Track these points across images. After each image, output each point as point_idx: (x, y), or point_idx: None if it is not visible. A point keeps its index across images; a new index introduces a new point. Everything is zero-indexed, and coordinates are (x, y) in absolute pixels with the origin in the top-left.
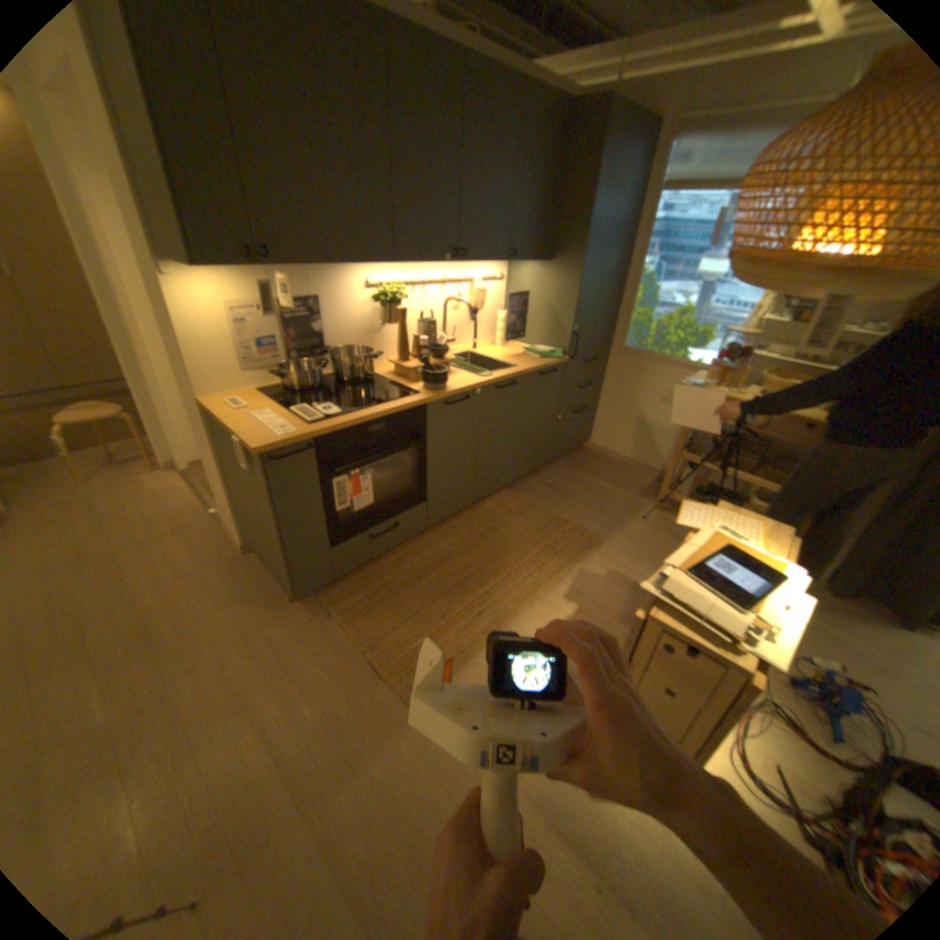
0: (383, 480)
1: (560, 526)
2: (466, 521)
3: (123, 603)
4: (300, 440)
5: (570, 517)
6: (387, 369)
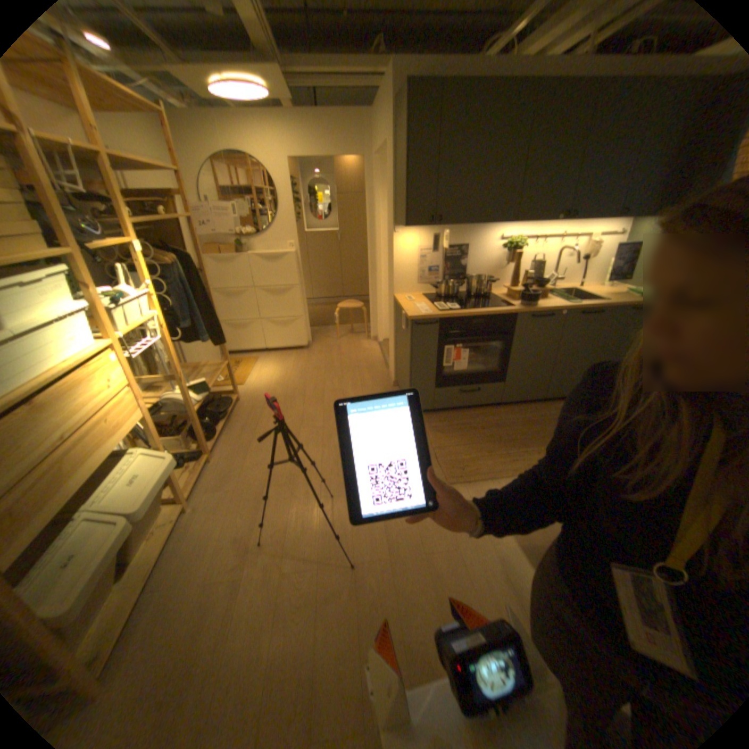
0: (477, 359)
1: None
2: (535, 409)
3: (339, 389)
4: (431, 317)
5: None
6: (501, 292)
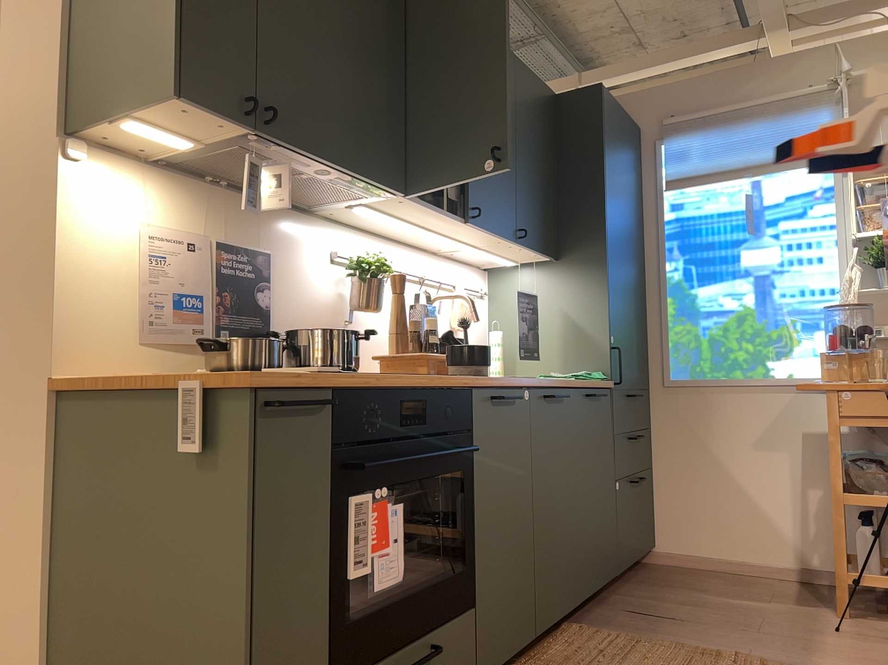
0: (402, 547)
1: (714, 658)
2: None
3: None
4: (315, 382)
5: (717, 645)
6: None
